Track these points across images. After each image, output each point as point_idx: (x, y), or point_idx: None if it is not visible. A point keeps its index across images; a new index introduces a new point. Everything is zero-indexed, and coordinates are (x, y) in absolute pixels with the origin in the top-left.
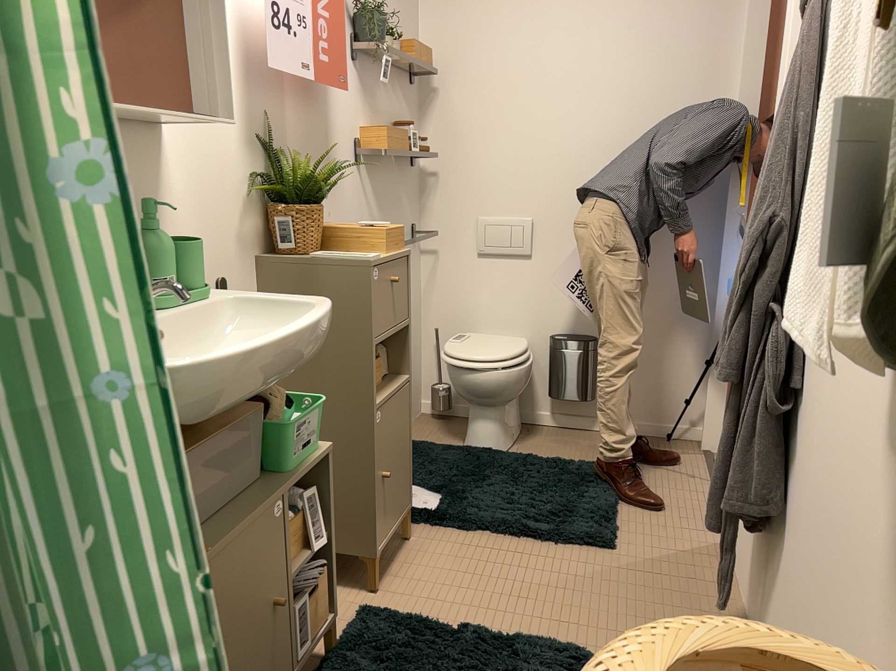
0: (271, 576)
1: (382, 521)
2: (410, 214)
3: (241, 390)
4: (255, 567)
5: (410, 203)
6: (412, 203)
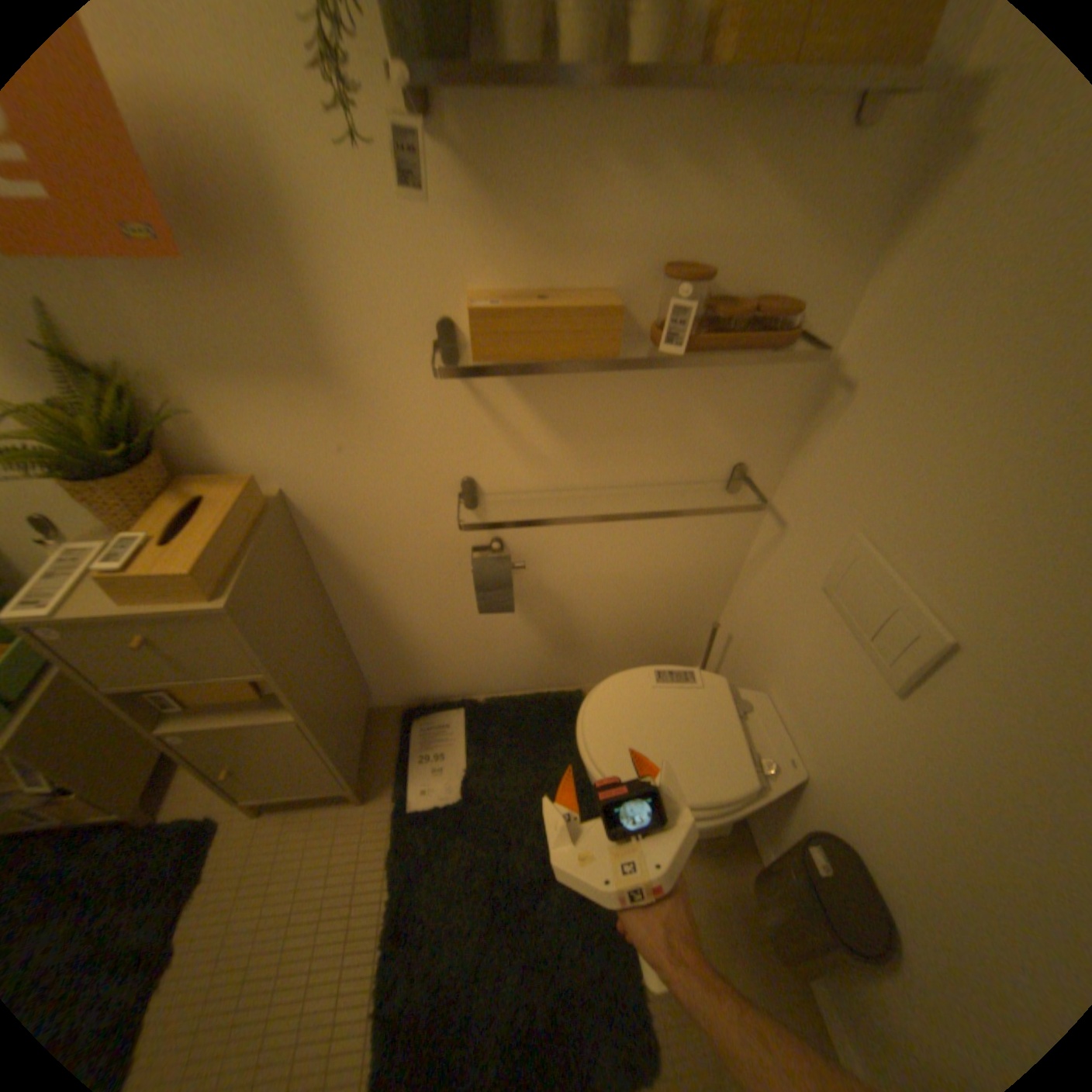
0: None
1: (237, 793)
2: (727, 440)
3: None
4: None
5: (733, 420)
6: (746, 419)
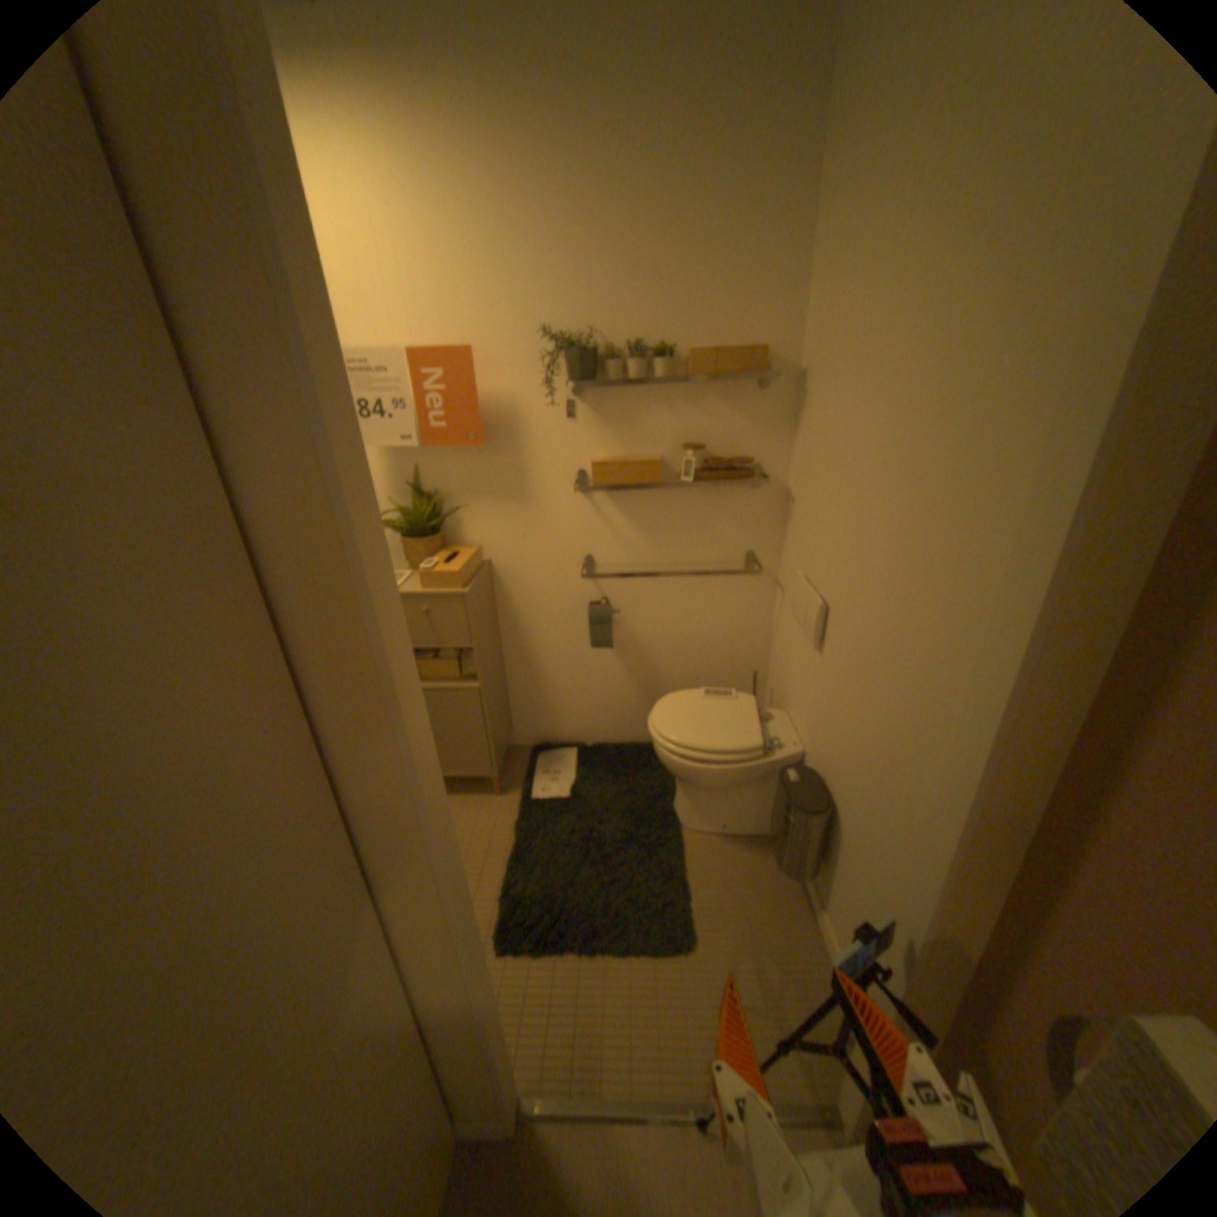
0: None
1: None
2: (738, 539)
3: None
4: None
5: (739, 526)
6: (747, 526)
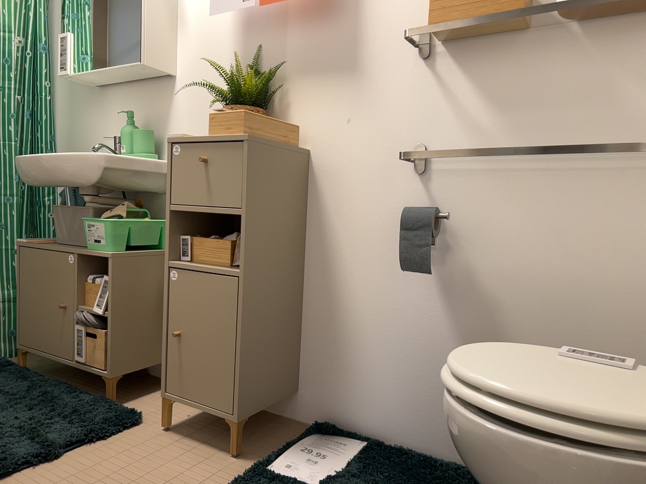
0: (61, 289)
1: (171, 374)
2: None
3: (28, 177)
4: (53, 275)
5: None
6: None
